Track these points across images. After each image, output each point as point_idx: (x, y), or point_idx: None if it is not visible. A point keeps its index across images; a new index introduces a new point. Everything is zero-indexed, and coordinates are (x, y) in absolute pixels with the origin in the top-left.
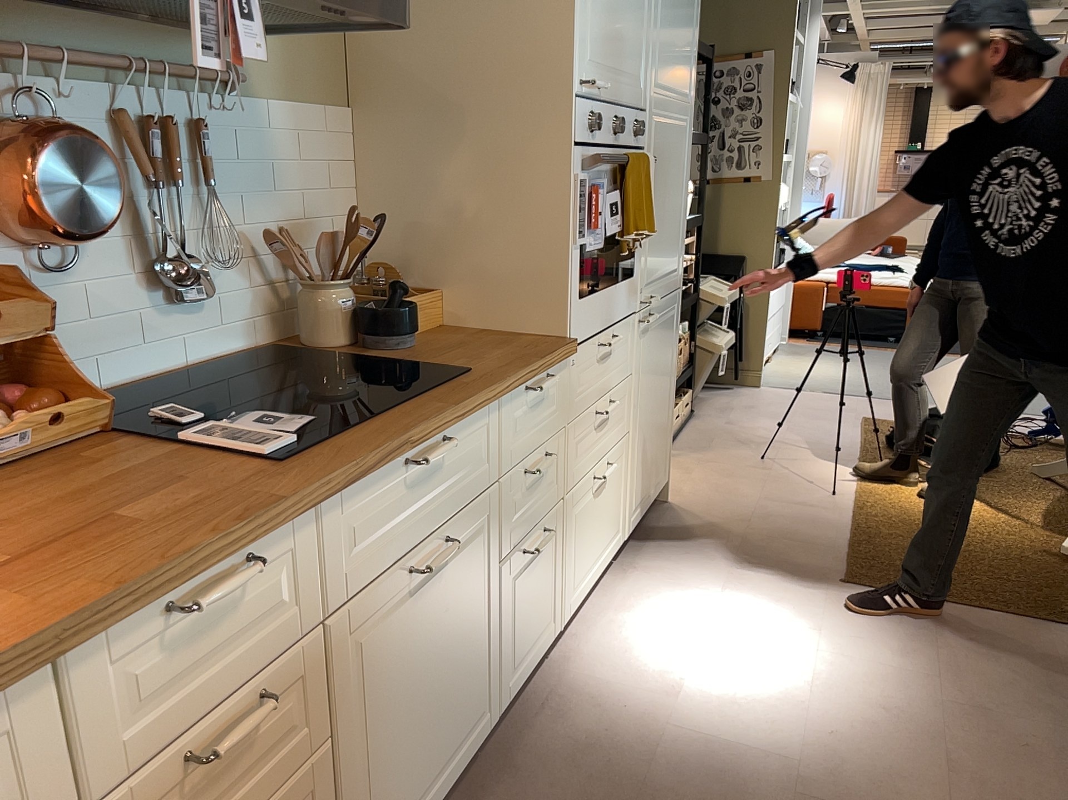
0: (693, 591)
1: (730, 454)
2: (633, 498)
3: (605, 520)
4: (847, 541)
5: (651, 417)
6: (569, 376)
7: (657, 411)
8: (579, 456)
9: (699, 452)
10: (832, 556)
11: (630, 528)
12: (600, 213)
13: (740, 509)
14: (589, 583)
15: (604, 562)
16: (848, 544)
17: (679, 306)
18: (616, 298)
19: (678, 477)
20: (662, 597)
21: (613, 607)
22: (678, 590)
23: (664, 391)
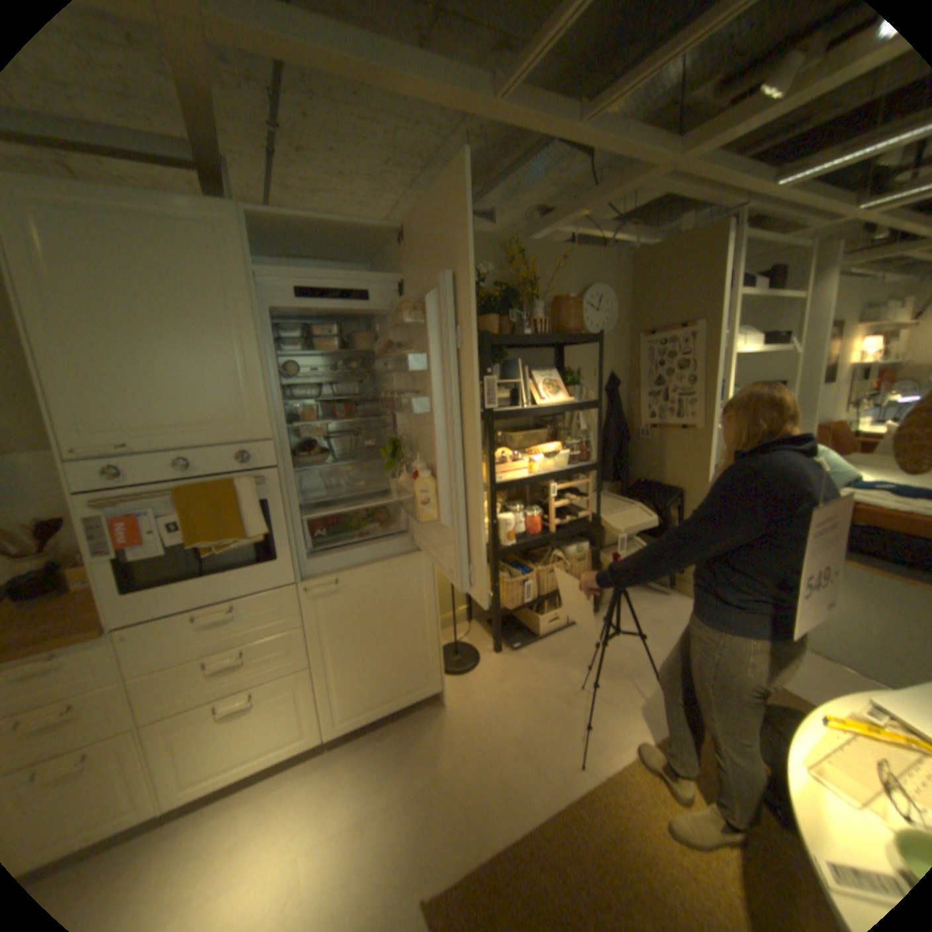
0: (315, 824)
1: (562, 674)
2: (334, 714)
3: (255, 736)
4: (505, 849)
5: (366, 653)
6: (115, 651)
7: (383, 647)
8: (164, 700)
9: (541, 661)
10: (465, 862)
11: (328, 736)
12: (144, 534)
13: (479, 746)
14: (223, 782)
15: (261, 764)
16: (498, 856)
17: (429, 564)
18: (224, 584)
19: (487, 684)
20: (291, 815)
21: (255, 804)
22: (310, 814)
23: (403, 630)
